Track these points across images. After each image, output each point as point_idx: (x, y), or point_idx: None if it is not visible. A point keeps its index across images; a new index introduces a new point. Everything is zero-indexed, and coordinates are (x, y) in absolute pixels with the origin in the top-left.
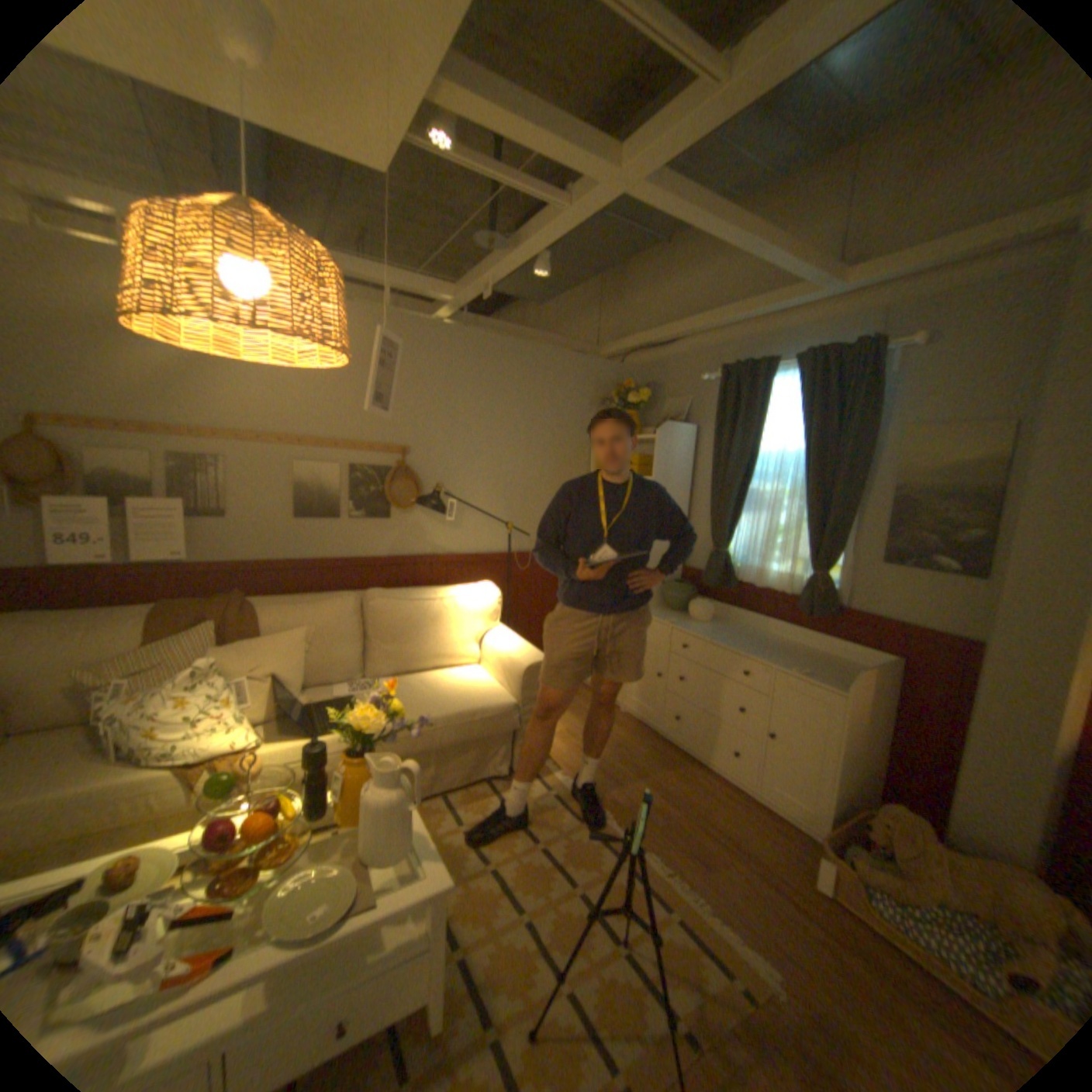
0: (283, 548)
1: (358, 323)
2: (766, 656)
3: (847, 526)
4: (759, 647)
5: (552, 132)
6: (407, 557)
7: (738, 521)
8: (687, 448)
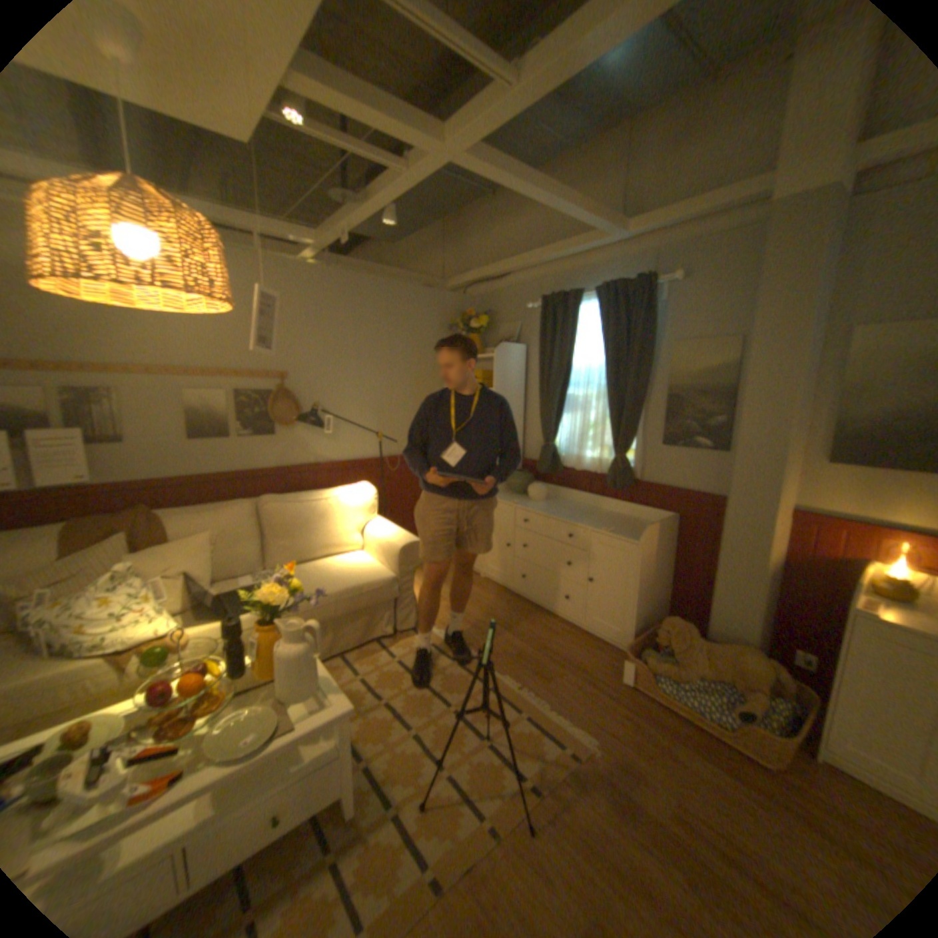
0: (179, 467)
1: (230, 265)
2: (583, 521)
3: (635, 419)
4: (579, 515)
5: (385, 115)
6: (292, 467)
7: (559, 420)
8: (519, 364)
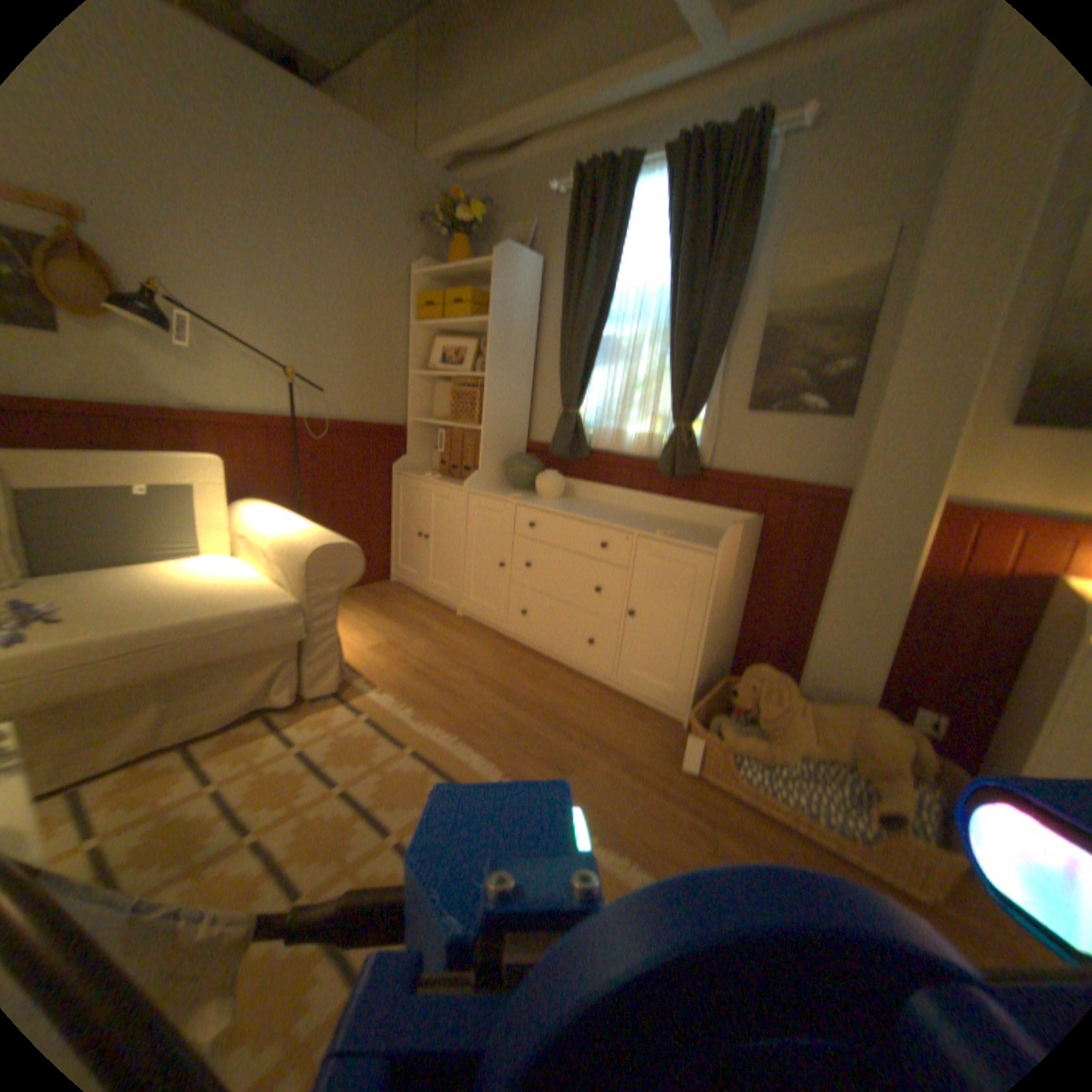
0: None
1: None
2: (625, 523)
3: (714, 366)
4: (616, 516)
5: None
6: (108, 404)
7: (592, 374)
8: (533, 285)
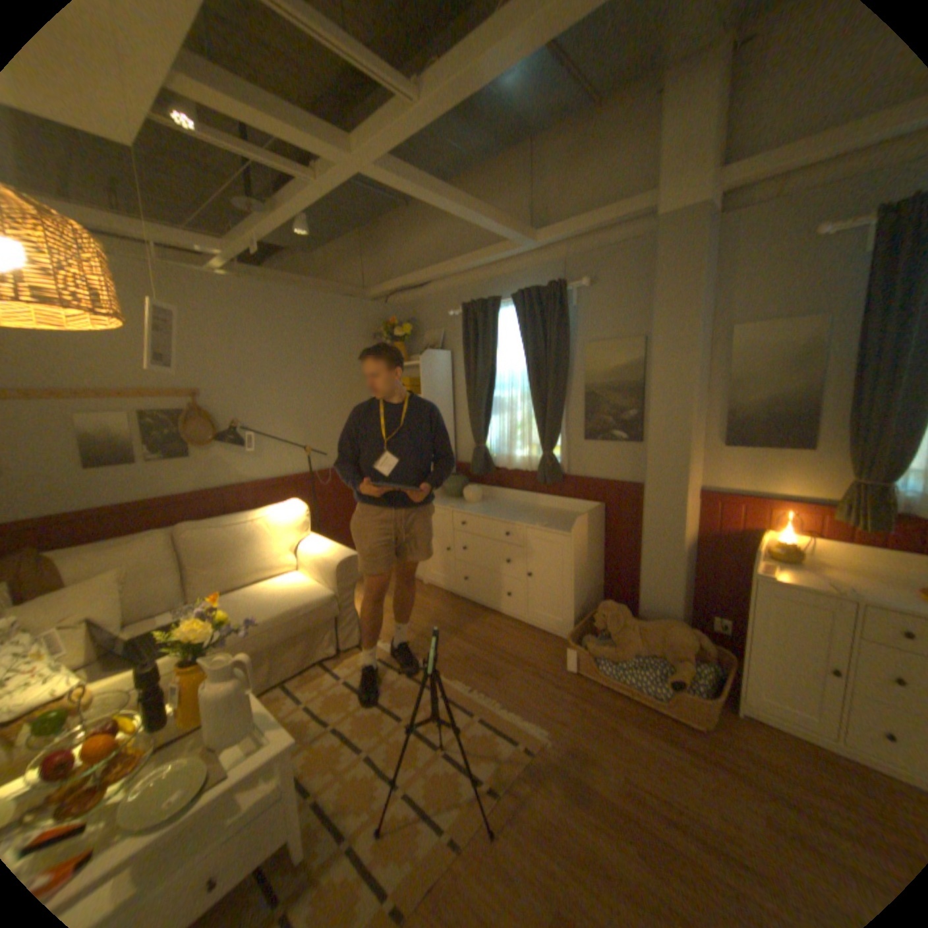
0: (75, 500)
1: (124, 277)
2: (519, 519)
3: (558, 418)
4: (514, 513)
5: (287, 123)
6: (212, 489)
7: (489, 423)
8: (445, 370)
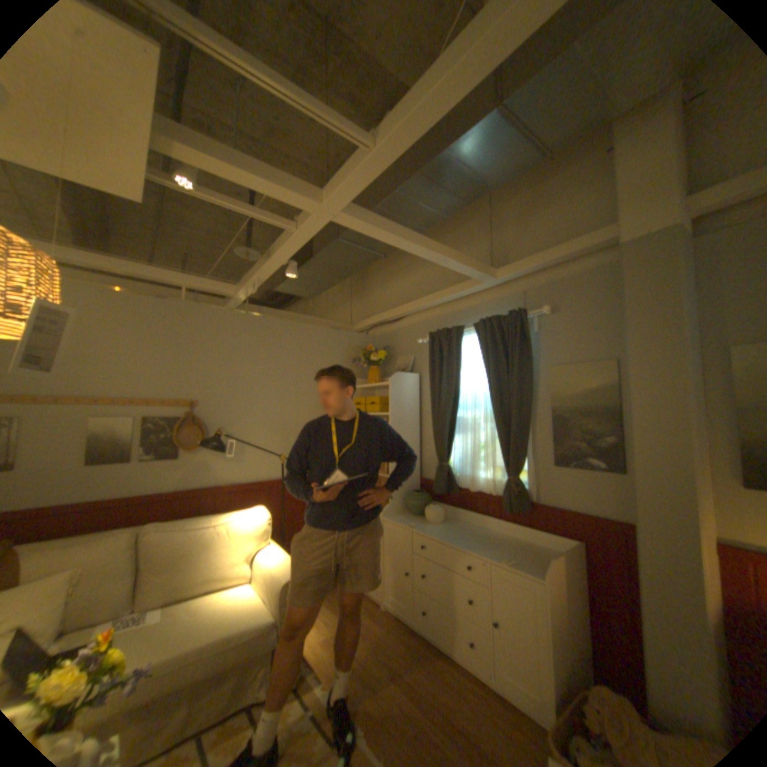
0: (72, 494)
1: (158, 312)
2: (483, 551)
3: (525, 440)
4: (478, 542)
5: (266, 179)
6: (193, 490)
7: (453, 441)
8: (414, 390)
